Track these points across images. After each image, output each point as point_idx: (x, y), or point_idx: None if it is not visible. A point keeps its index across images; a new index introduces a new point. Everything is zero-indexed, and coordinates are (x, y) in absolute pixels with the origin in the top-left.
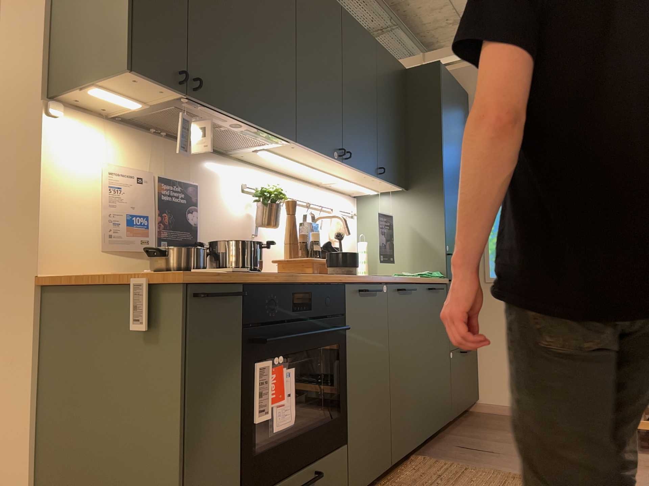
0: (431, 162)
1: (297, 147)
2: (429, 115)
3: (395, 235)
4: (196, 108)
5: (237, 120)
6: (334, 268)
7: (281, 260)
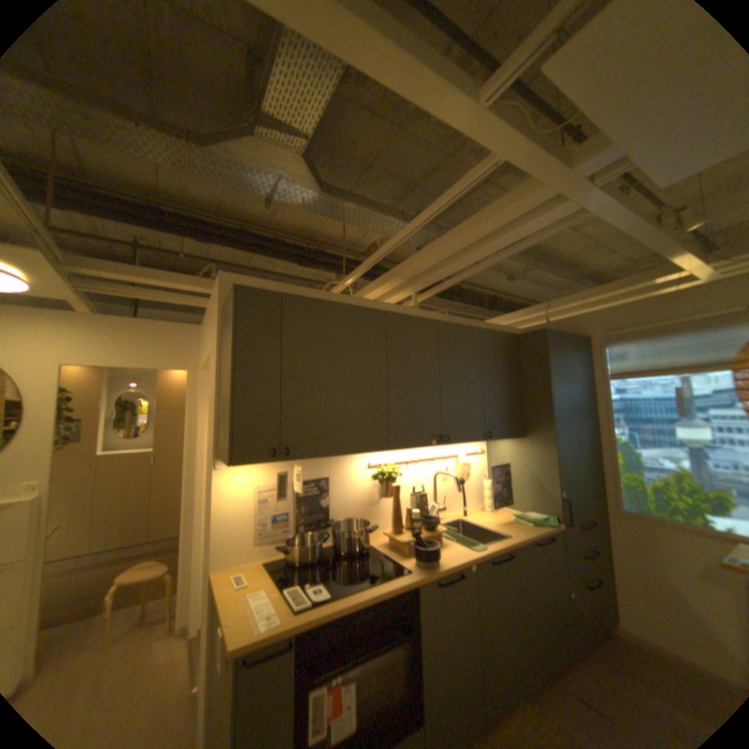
0: (543, 416)
1: (394, 449)
2: (540, 375)
3: (516, 475)
4: (296, 460)
5: (331, 457)
6: (417, 563)
7: (388, 536)
